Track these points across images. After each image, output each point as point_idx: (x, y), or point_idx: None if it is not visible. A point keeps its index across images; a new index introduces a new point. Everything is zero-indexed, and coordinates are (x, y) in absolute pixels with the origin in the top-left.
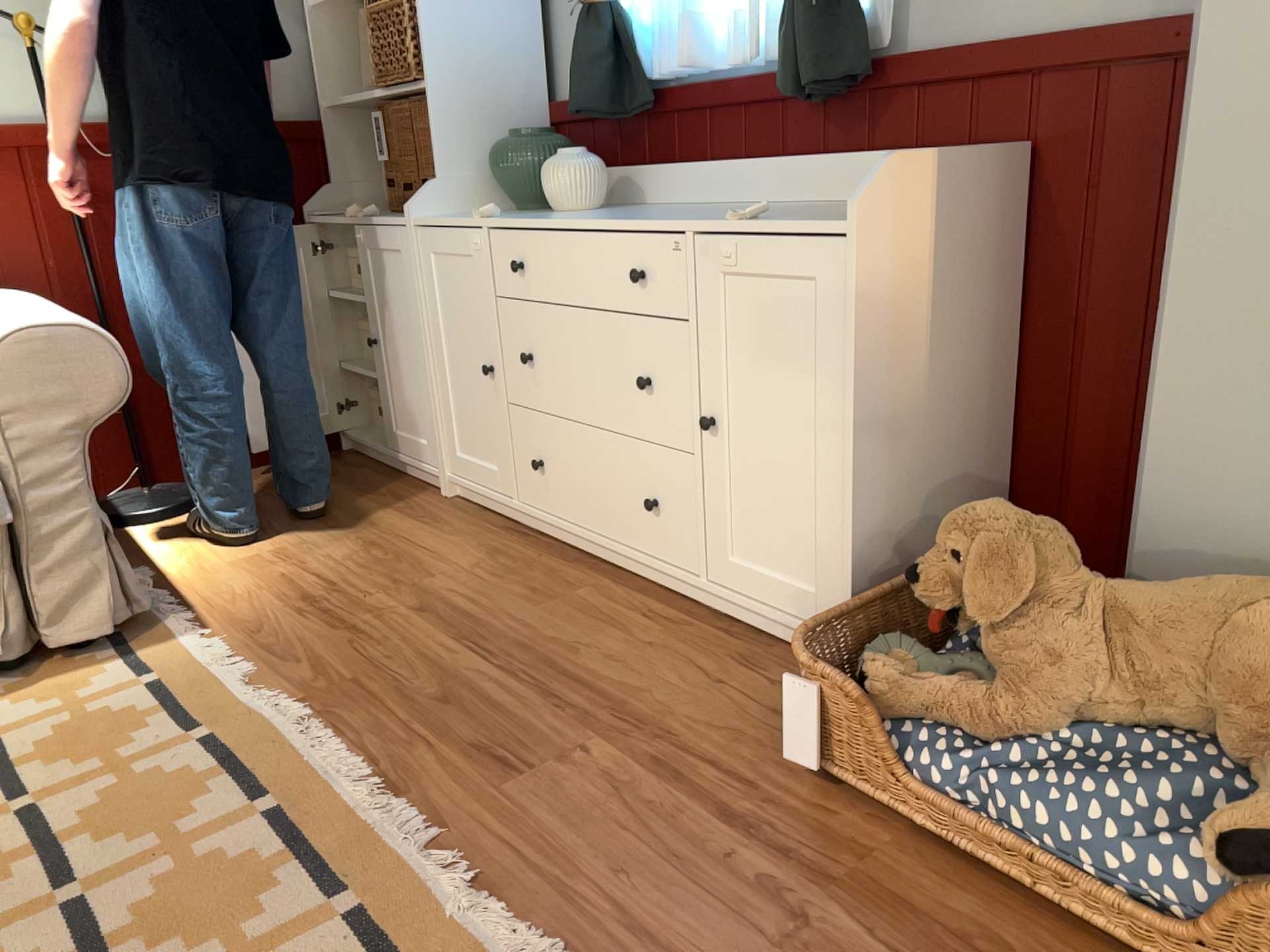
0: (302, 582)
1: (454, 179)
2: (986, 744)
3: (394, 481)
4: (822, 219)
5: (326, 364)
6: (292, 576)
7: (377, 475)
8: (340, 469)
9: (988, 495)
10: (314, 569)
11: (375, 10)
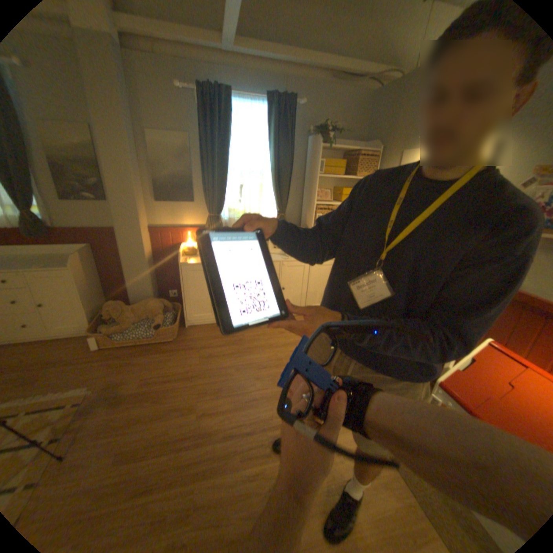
0: None
1: None
2: (122, 332)
3: None
4: (59, 266)
5: None
6: None
7: None
8: None
9: (101, 298)
10: None
11: None
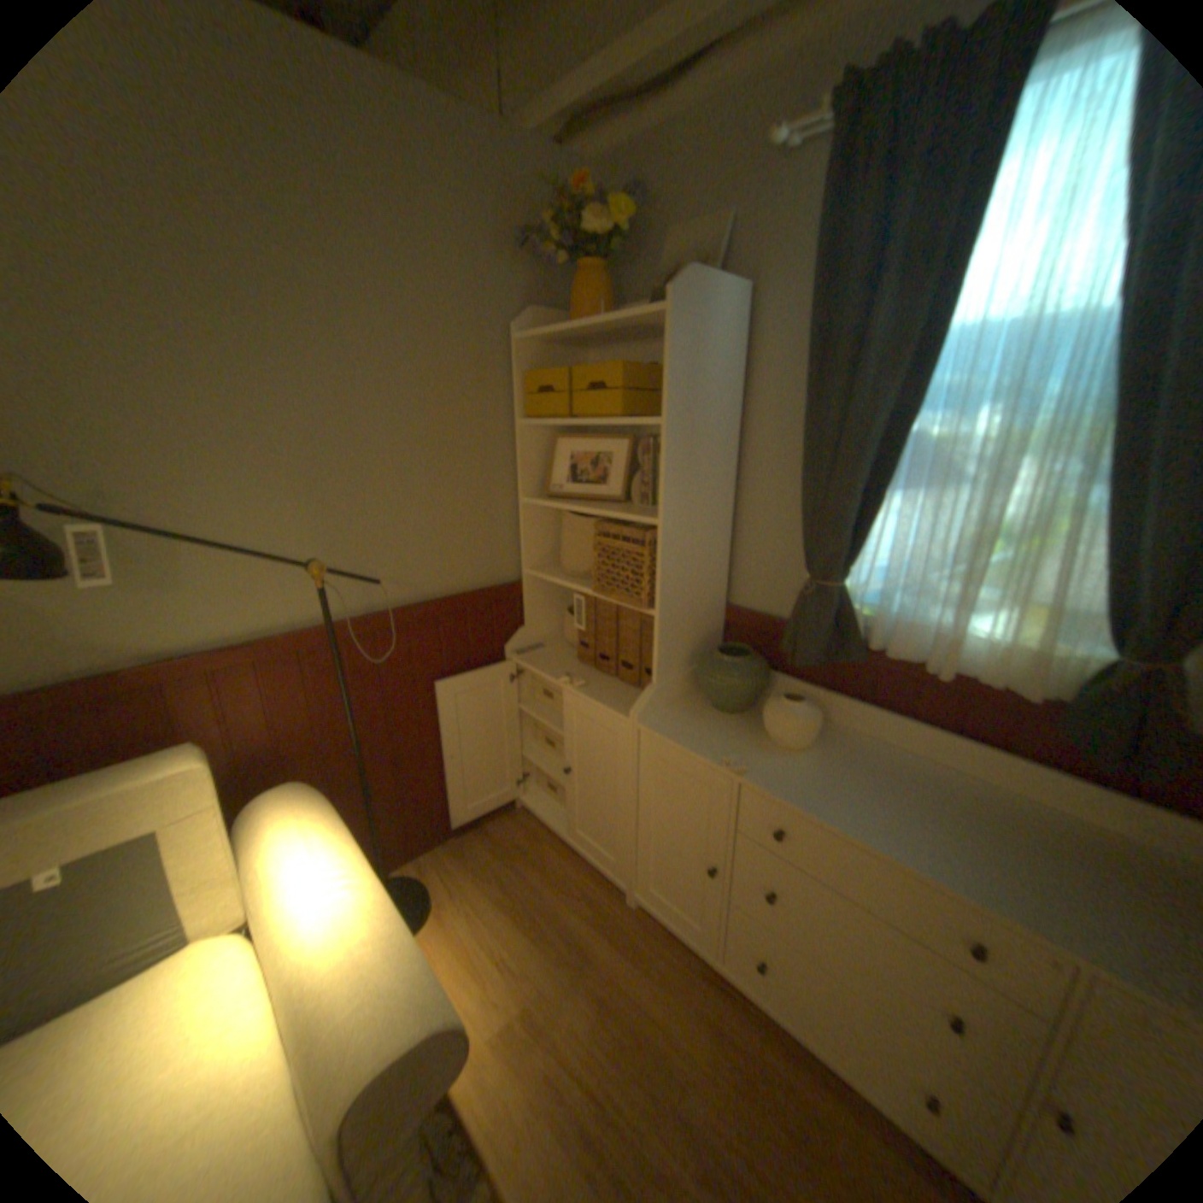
0: (570, 1100)
1: (668, 681)
2: None
3: (577, 871)
4: None
5: (510, 750)
6: (557, 1083)
7: (559, 857)
8: (525, 843)
9: None
10: (571, 1067)
11: (599, 530)
